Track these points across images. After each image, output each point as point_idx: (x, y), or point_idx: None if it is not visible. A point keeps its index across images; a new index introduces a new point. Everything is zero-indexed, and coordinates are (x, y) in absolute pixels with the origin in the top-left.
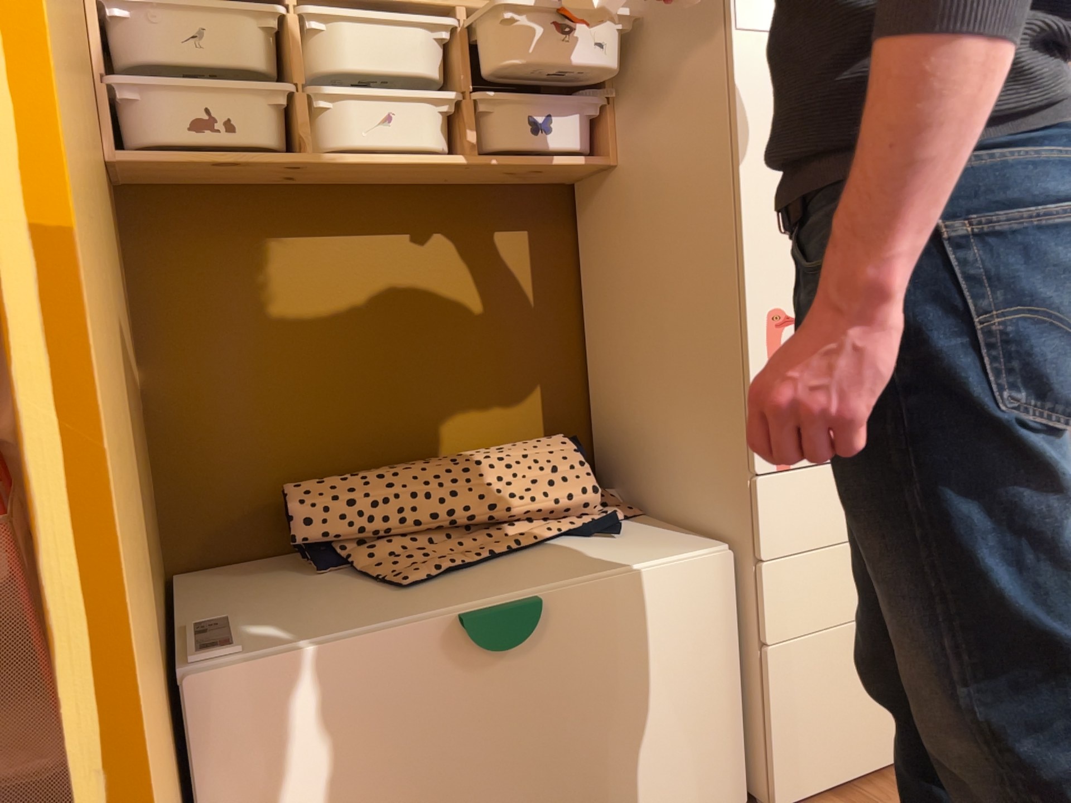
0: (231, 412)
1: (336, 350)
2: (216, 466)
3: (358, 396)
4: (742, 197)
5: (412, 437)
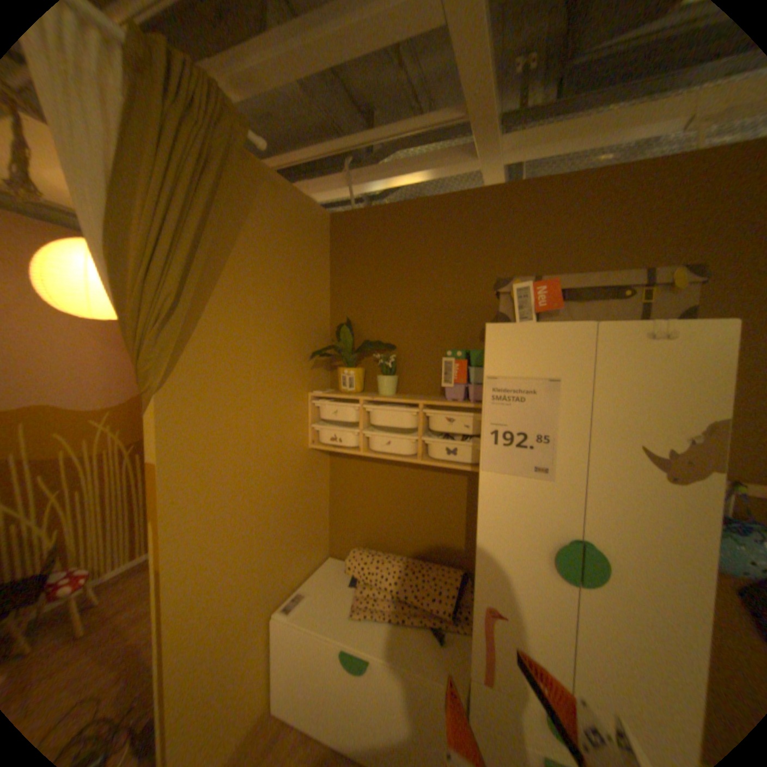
0: (350, 514)
1: (384, 504)
2: (344, 529)
3: (389, 523)
4: (478, 548)
5: (407, 544)
